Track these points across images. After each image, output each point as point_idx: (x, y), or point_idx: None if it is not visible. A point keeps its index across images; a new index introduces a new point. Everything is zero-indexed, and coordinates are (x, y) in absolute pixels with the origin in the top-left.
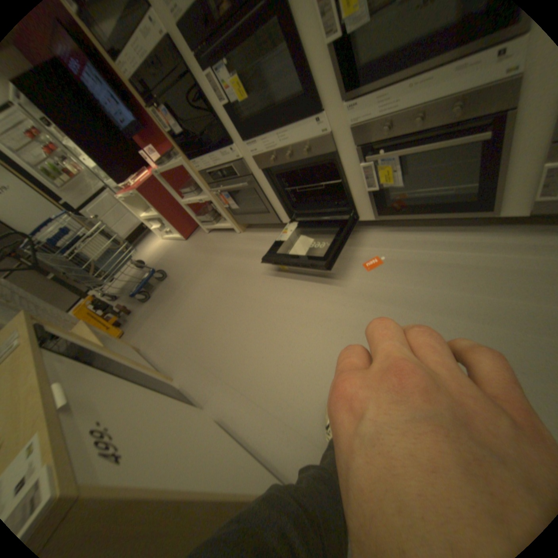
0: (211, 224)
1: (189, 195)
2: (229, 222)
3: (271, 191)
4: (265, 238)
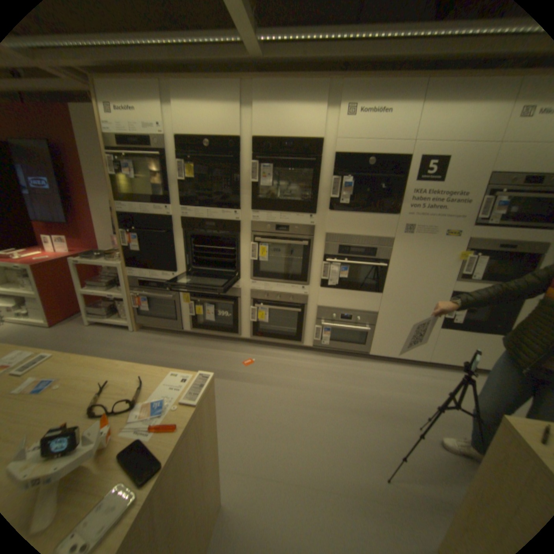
0: (93, 320)
1: (93, 290)
2: (124, 321)
3: (186, 307)
4: (161, 340)
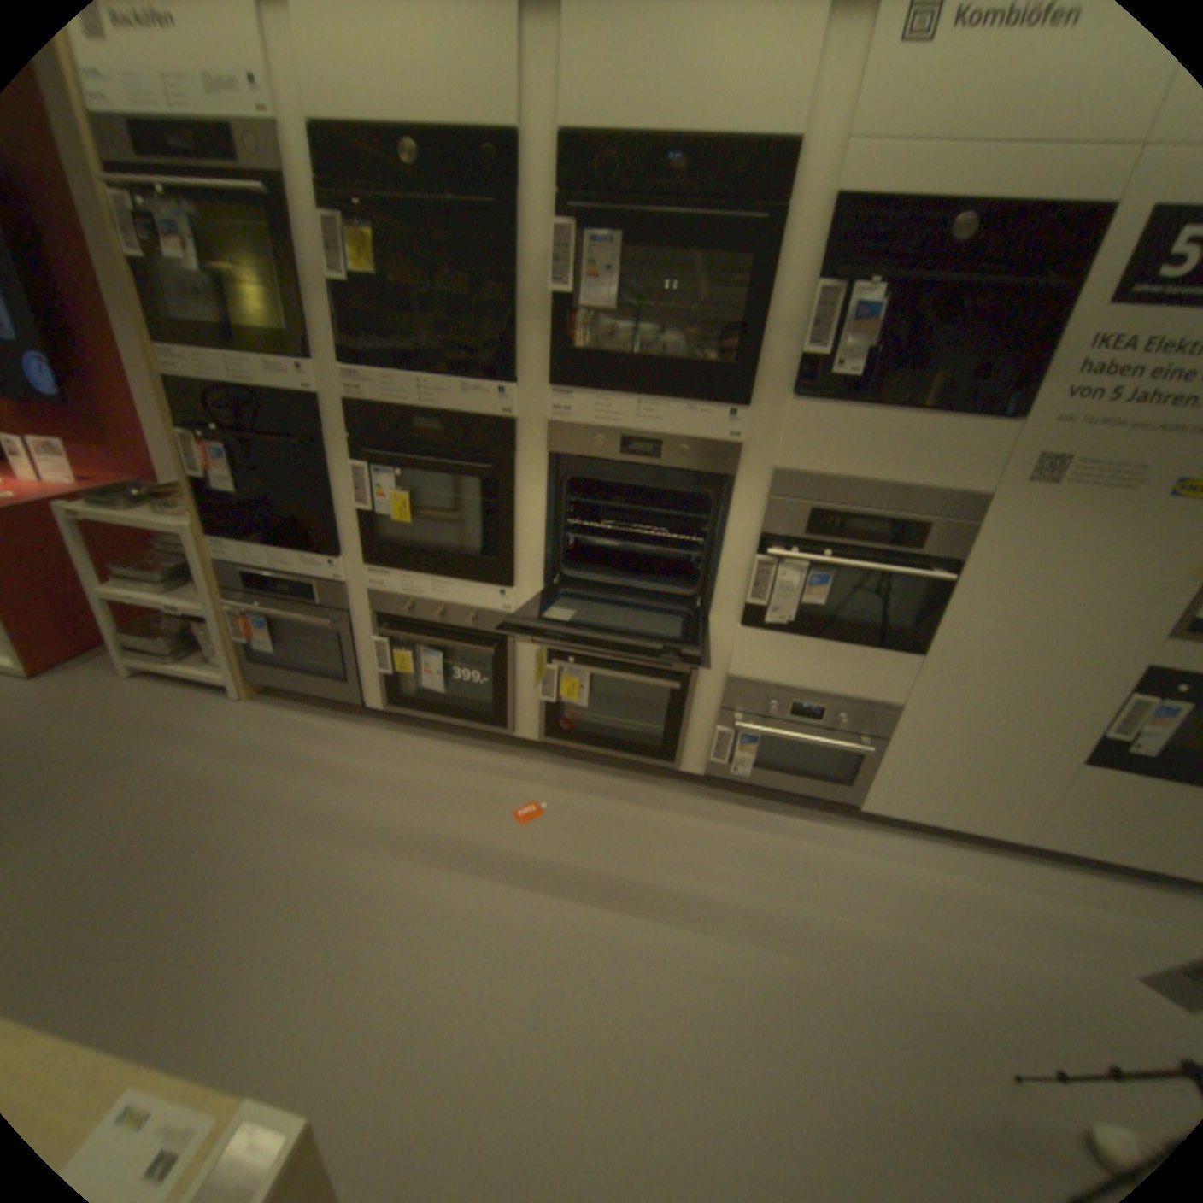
0: (146, 662)
1: (133, 588)
2: (218, 672)
3: (371, 651)
4: (309, 729)
